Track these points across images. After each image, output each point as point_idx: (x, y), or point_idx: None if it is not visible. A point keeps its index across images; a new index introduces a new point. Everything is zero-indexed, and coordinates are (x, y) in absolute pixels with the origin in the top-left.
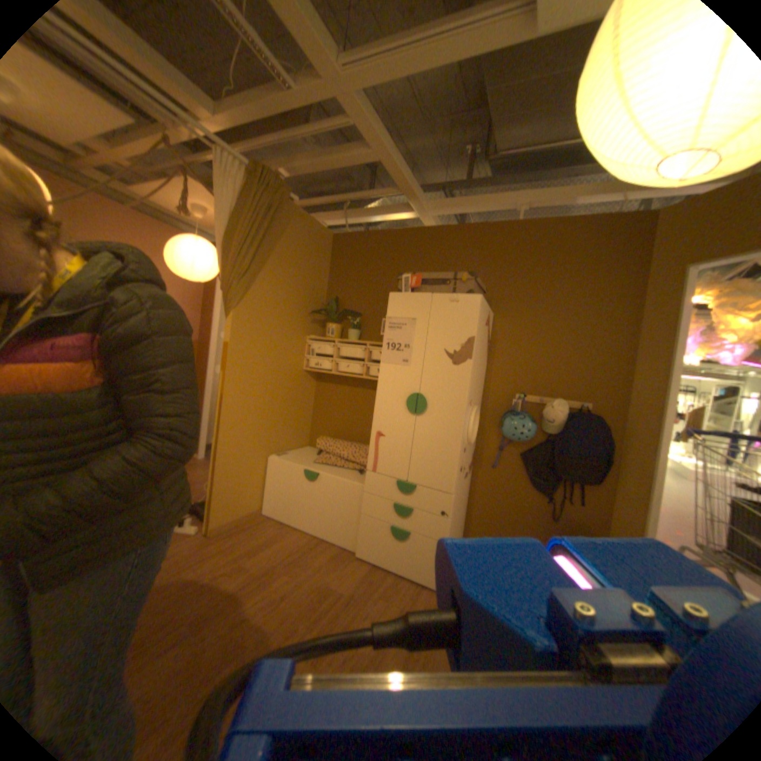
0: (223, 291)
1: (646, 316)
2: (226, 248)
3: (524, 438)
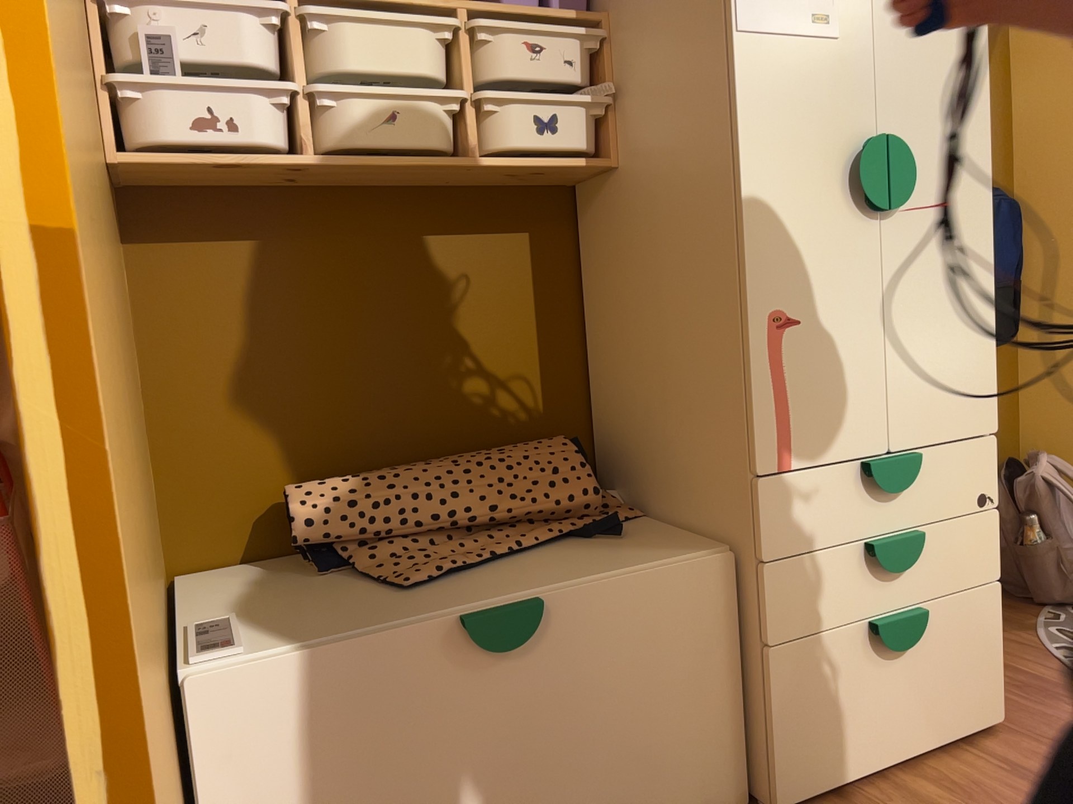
0: None
1: None
2: None
3: None
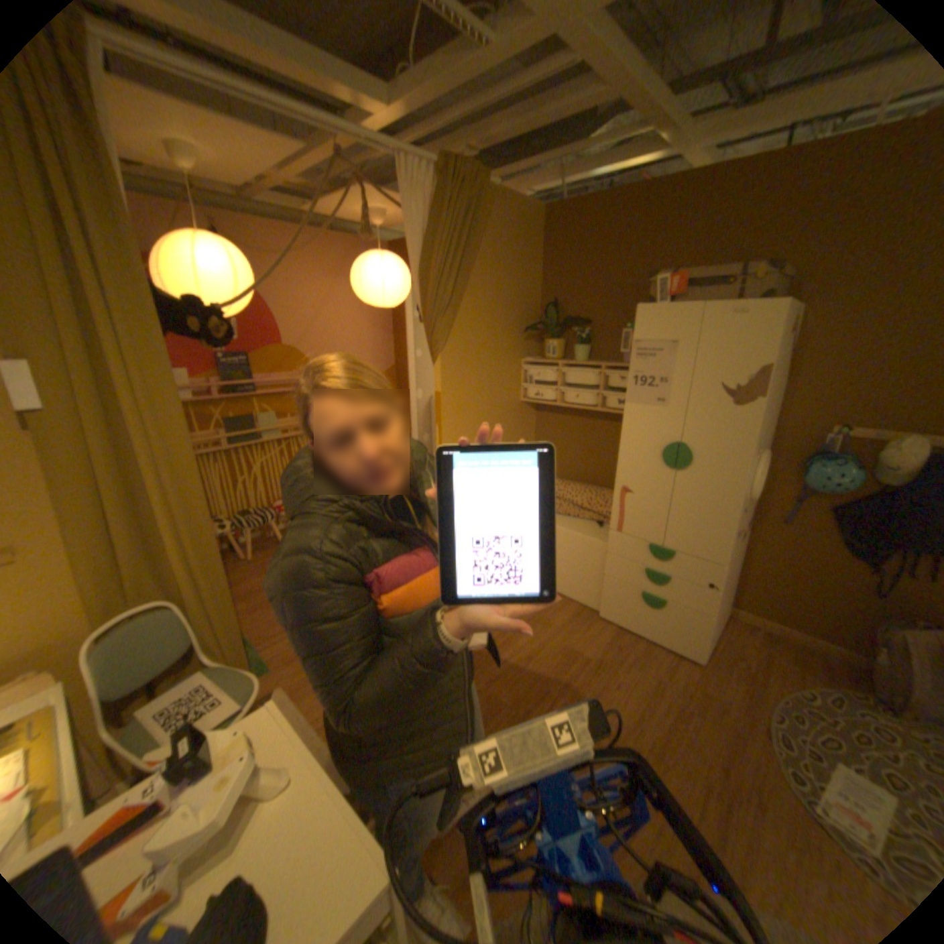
0: (428, 334)
1: None
2: (425, 282)
3: (845, 492)
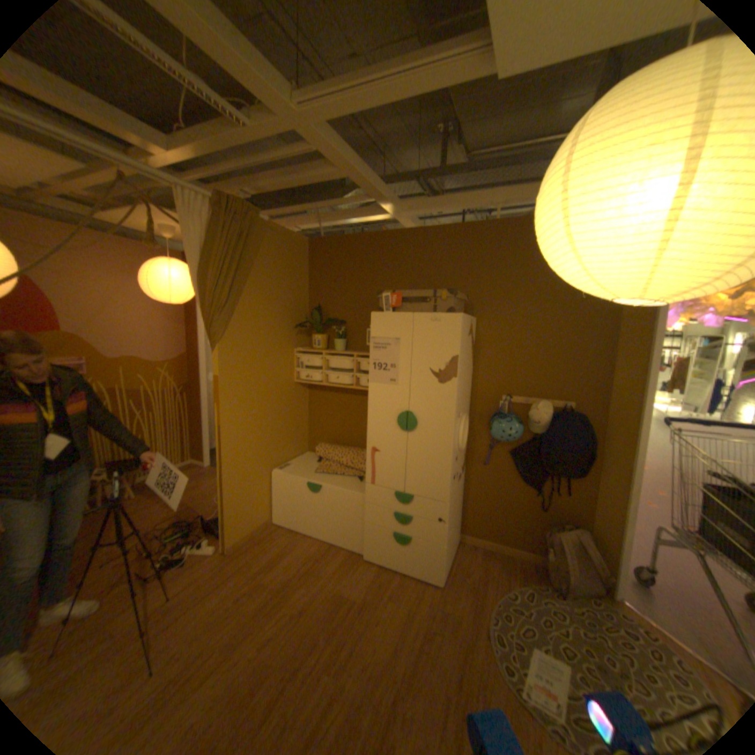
0: (207, 327)
1: (624, 316)
2: (203, 286)
3: (512, 440)
